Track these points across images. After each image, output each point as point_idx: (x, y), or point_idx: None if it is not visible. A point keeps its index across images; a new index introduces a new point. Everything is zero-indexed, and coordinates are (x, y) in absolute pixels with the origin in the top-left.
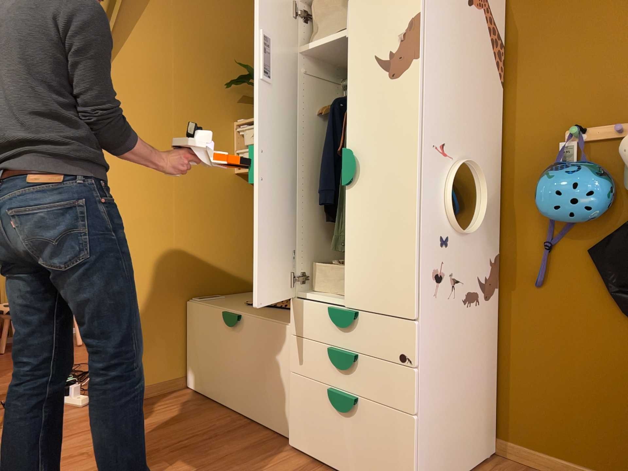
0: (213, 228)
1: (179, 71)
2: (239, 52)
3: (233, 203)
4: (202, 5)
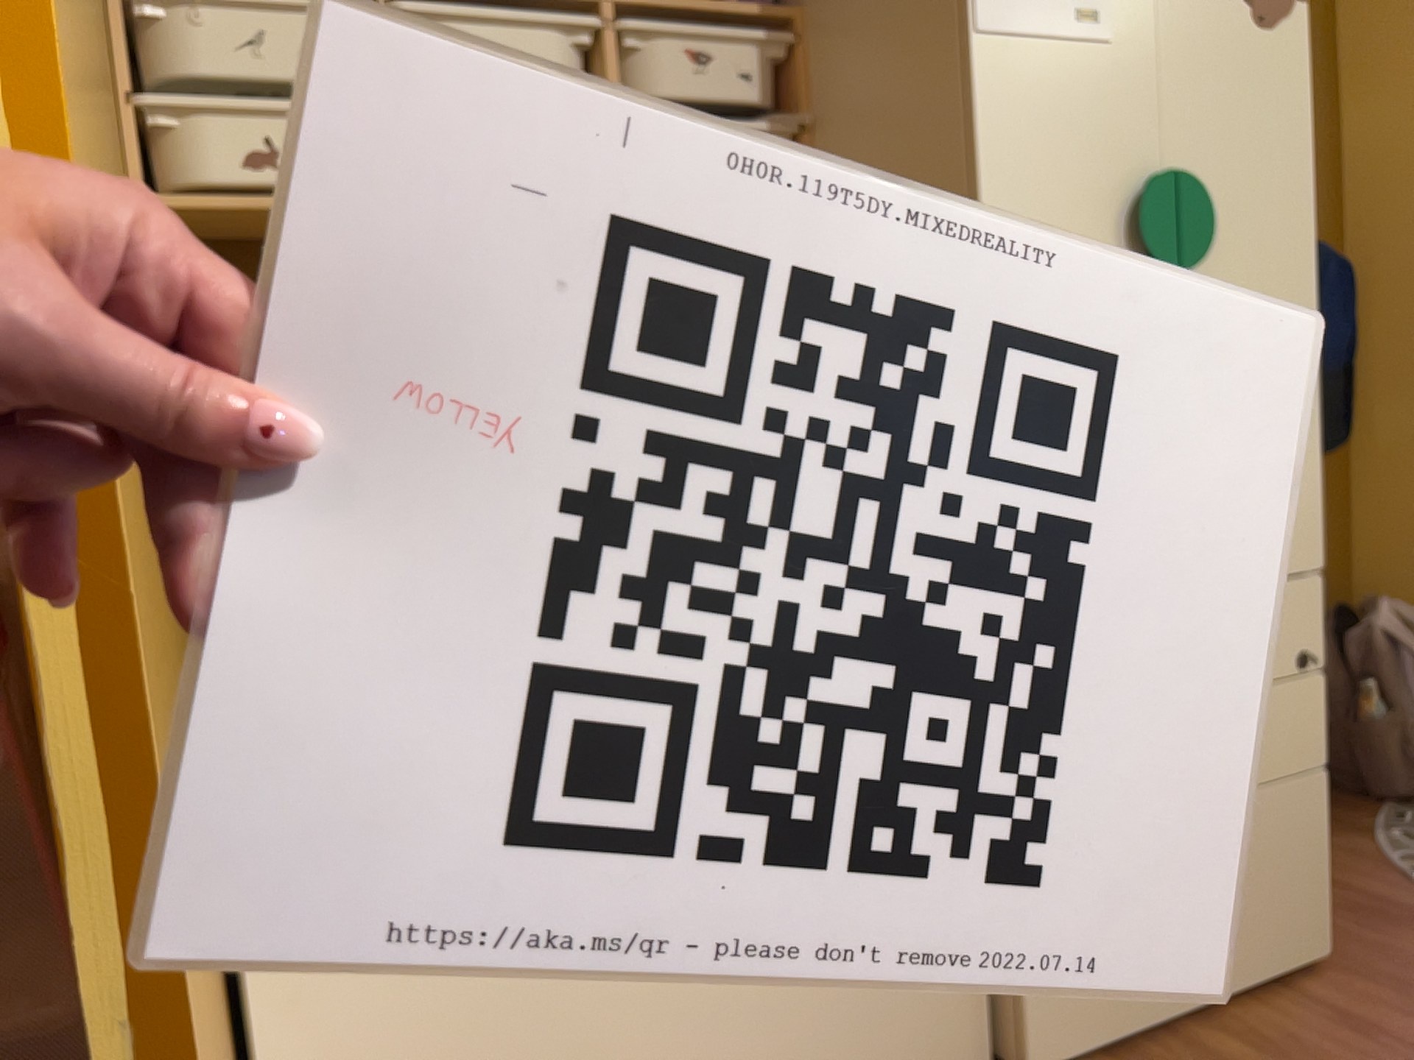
0: None
1: None
2: None
3: None
4: None
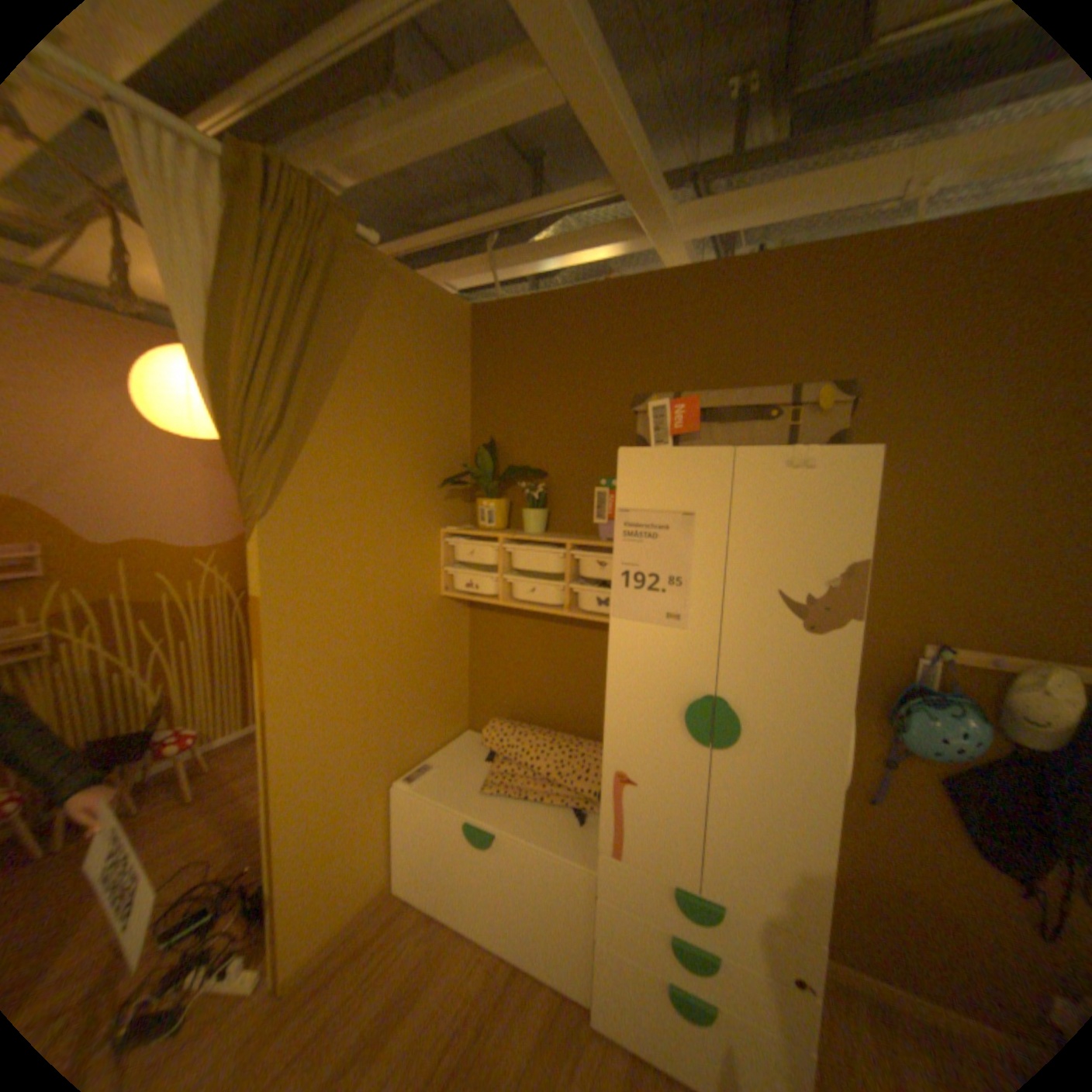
0: (417, 677)
1: (375, 475)
2: (445, 431)
3: (439, 635)
4: (402, 371)
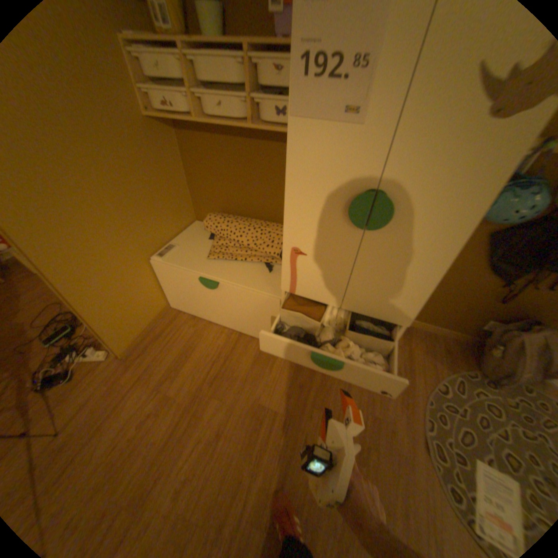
0: (145, 188)
1: None
2: None
3: (153, 153)
4: None
